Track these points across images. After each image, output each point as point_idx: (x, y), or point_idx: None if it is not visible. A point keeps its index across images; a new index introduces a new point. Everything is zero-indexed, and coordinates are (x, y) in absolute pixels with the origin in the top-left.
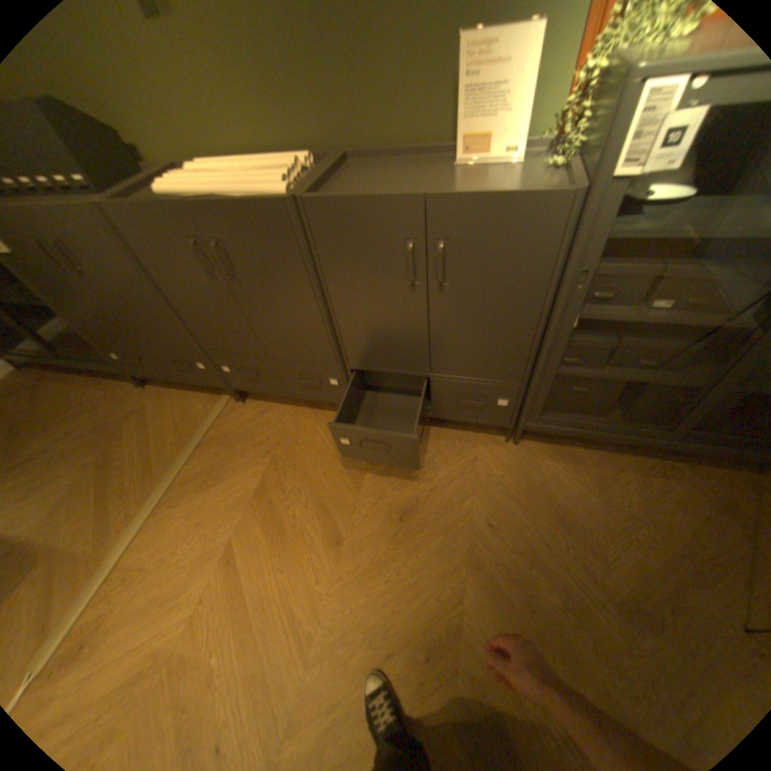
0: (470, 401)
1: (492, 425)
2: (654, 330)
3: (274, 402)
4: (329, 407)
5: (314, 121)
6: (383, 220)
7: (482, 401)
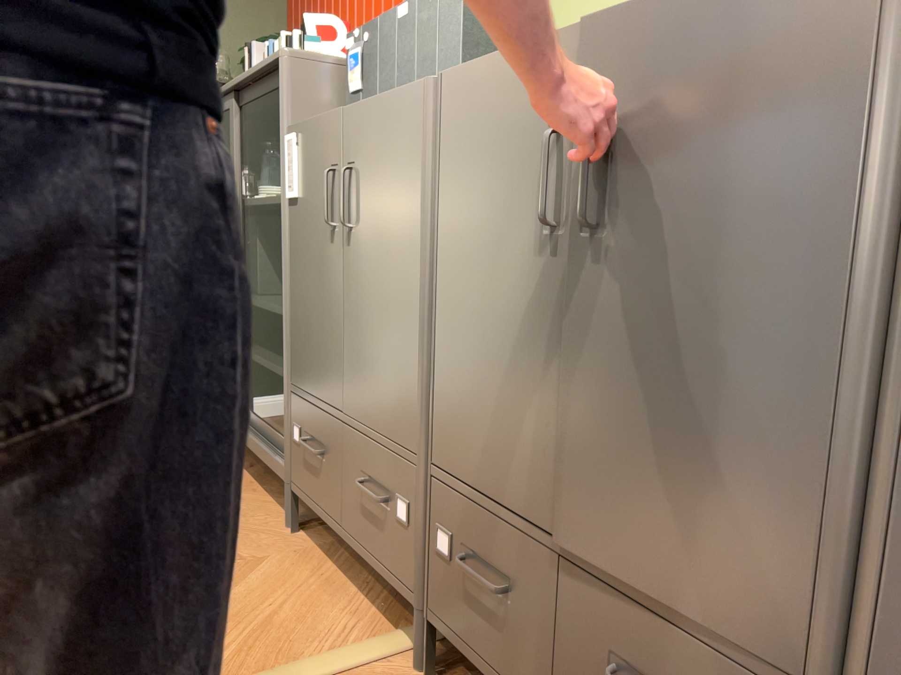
0: None
1: None
2: None
3: None
4: None
5: None
6: None
7: None
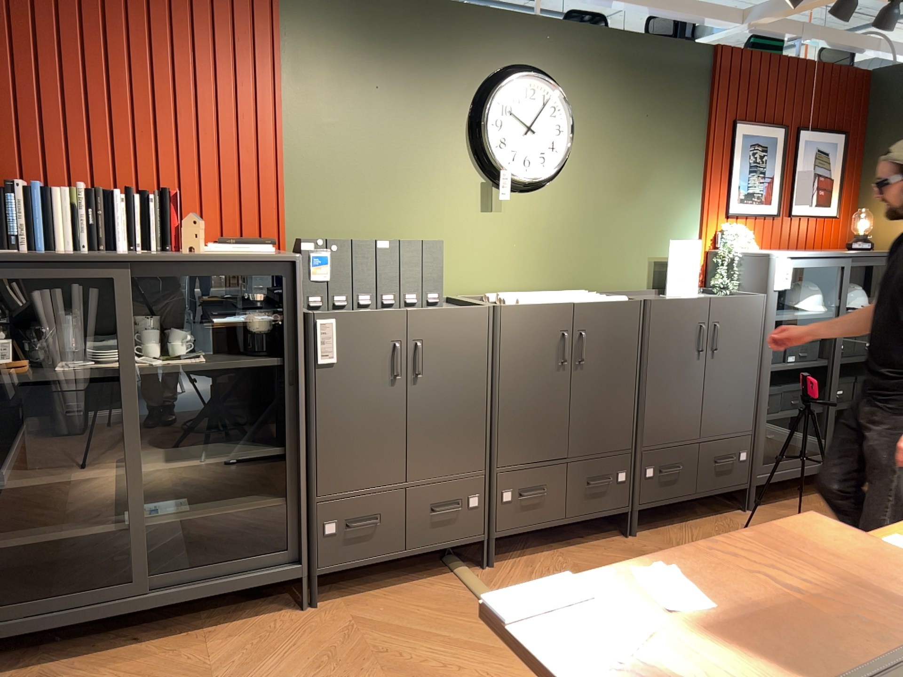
0: (725, 461)
1: (722, 507)
2: (787, 382)
3: (525, 555)
4: (587, 540)
5: (571, 274)
6: (691, 312)
7: (732, 459)
